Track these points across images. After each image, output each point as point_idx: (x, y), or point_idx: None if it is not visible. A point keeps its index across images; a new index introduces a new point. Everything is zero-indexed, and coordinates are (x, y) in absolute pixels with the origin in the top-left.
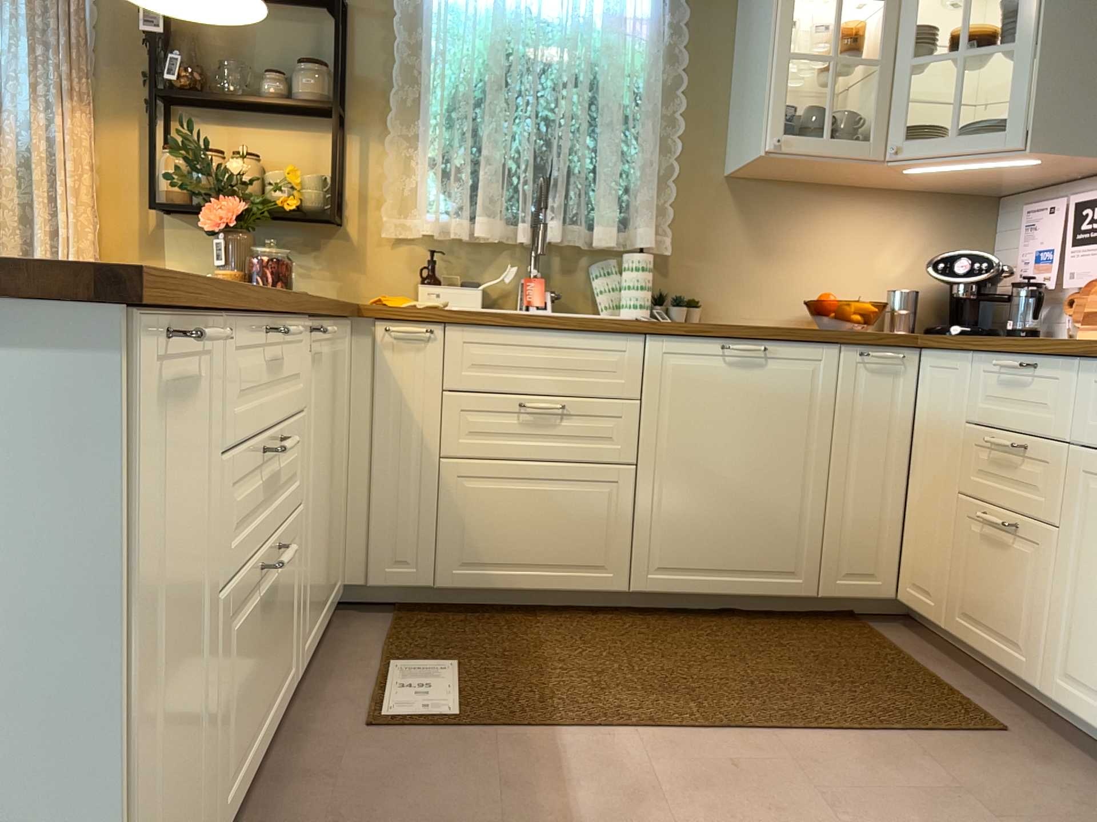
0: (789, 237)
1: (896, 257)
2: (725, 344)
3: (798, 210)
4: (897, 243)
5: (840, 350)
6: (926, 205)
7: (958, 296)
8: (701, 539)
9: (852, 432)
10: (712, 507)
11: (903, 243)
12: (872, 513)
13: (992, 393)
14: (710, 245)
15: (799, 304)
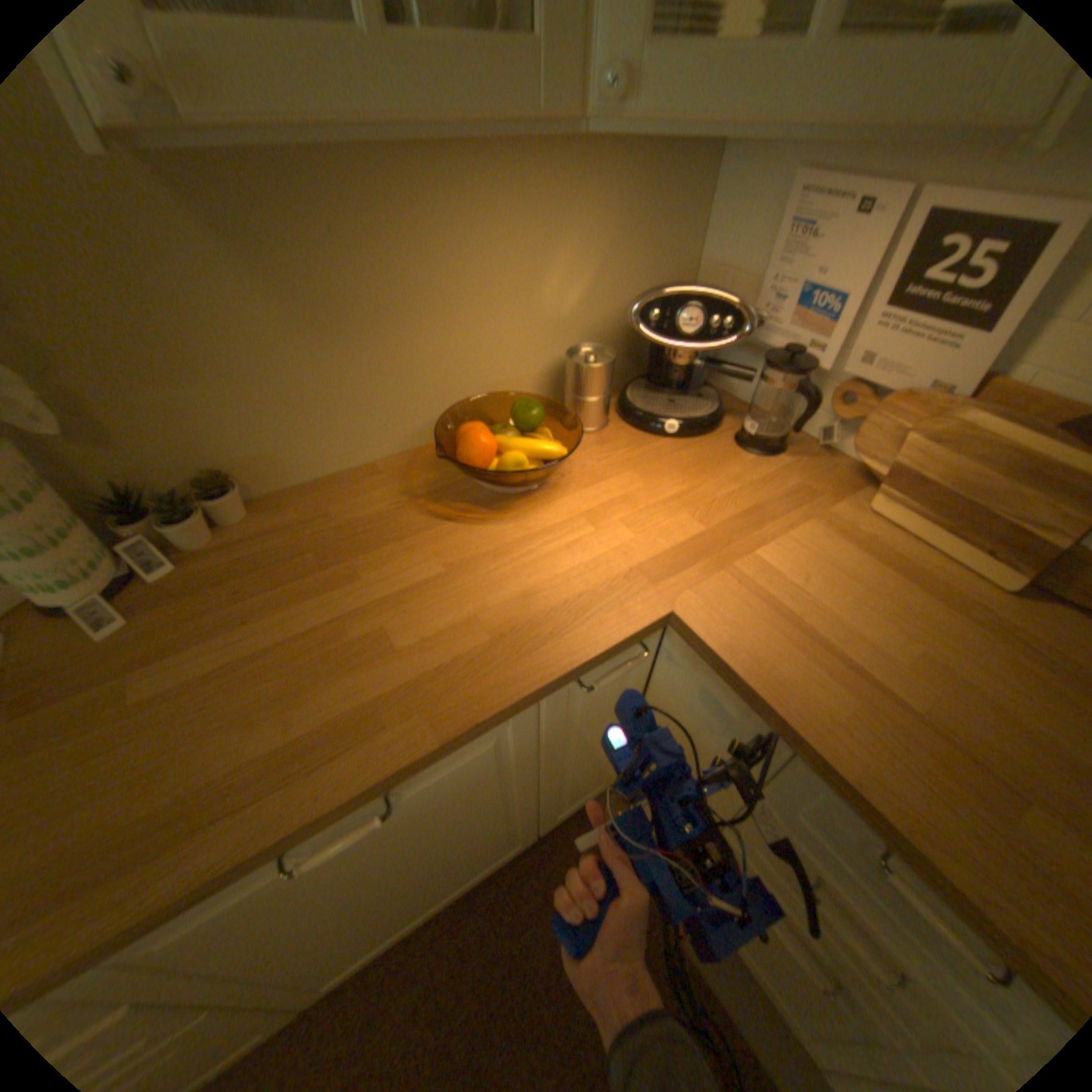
0: (368, 280)
1: (571, 276)
2: (281, 859)
3: (368, 206)
4: (572, 248)
5: (539, 702)
6: (620, 150)
7: (670, 355)
8: (379, 936)
9: (566, 746)
10: (380, 920)
11: (582, 245)
12: (594, 769)
13: (841, 839)
14: (179, 347)
15: (425, 407)
